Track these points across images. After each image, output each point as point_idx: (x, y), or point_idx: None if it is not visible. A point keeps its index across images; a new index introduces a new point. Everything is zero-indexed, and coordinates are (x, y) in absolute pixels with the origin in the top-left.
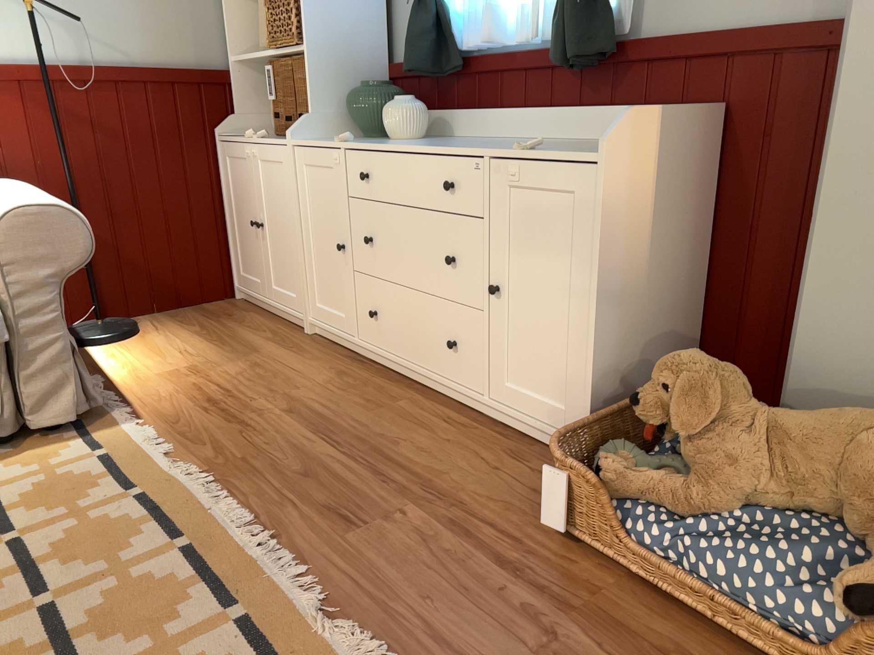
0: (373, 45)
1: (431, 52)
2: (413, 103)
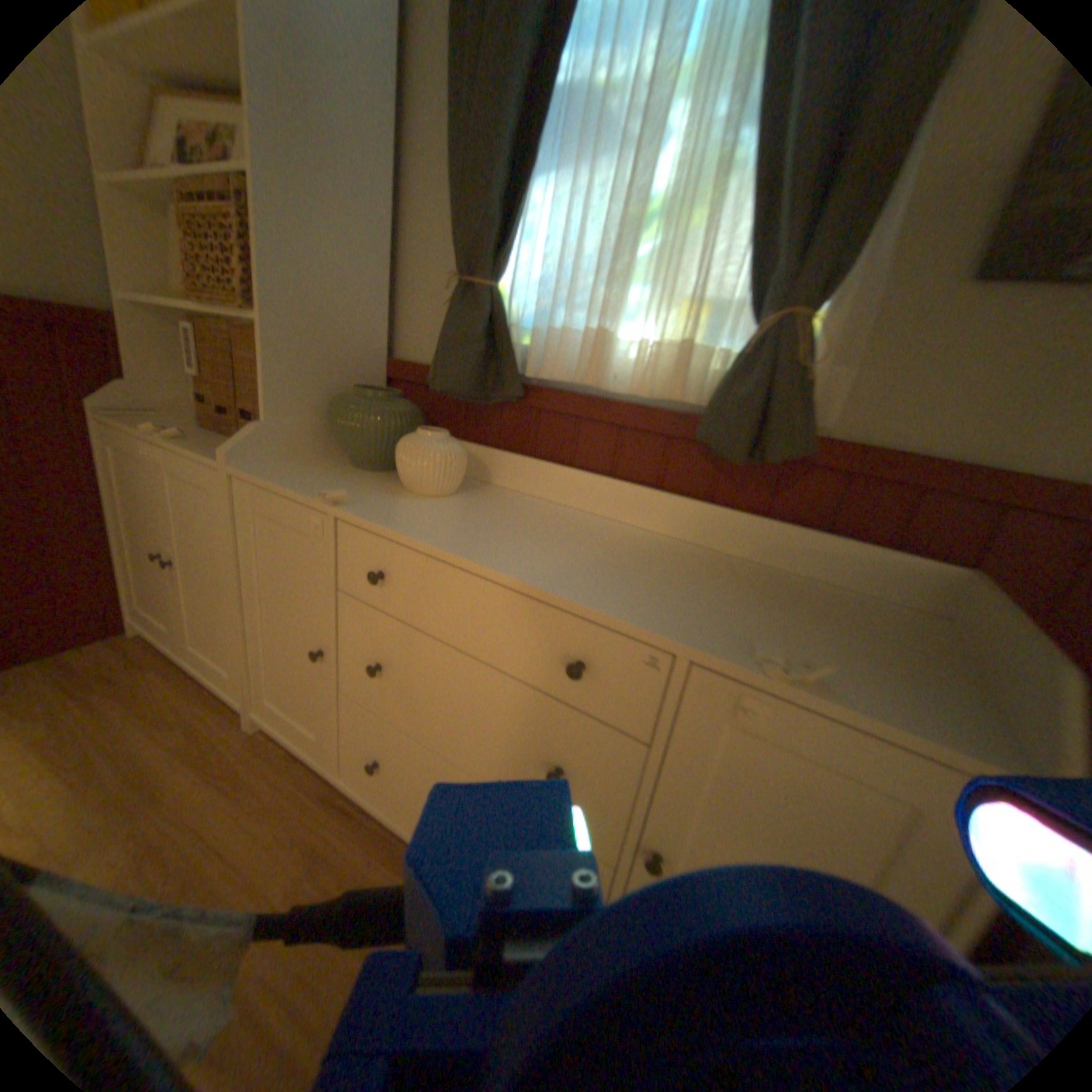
0: (373, 325)
1: (483, 367)
2: (455, 444)
